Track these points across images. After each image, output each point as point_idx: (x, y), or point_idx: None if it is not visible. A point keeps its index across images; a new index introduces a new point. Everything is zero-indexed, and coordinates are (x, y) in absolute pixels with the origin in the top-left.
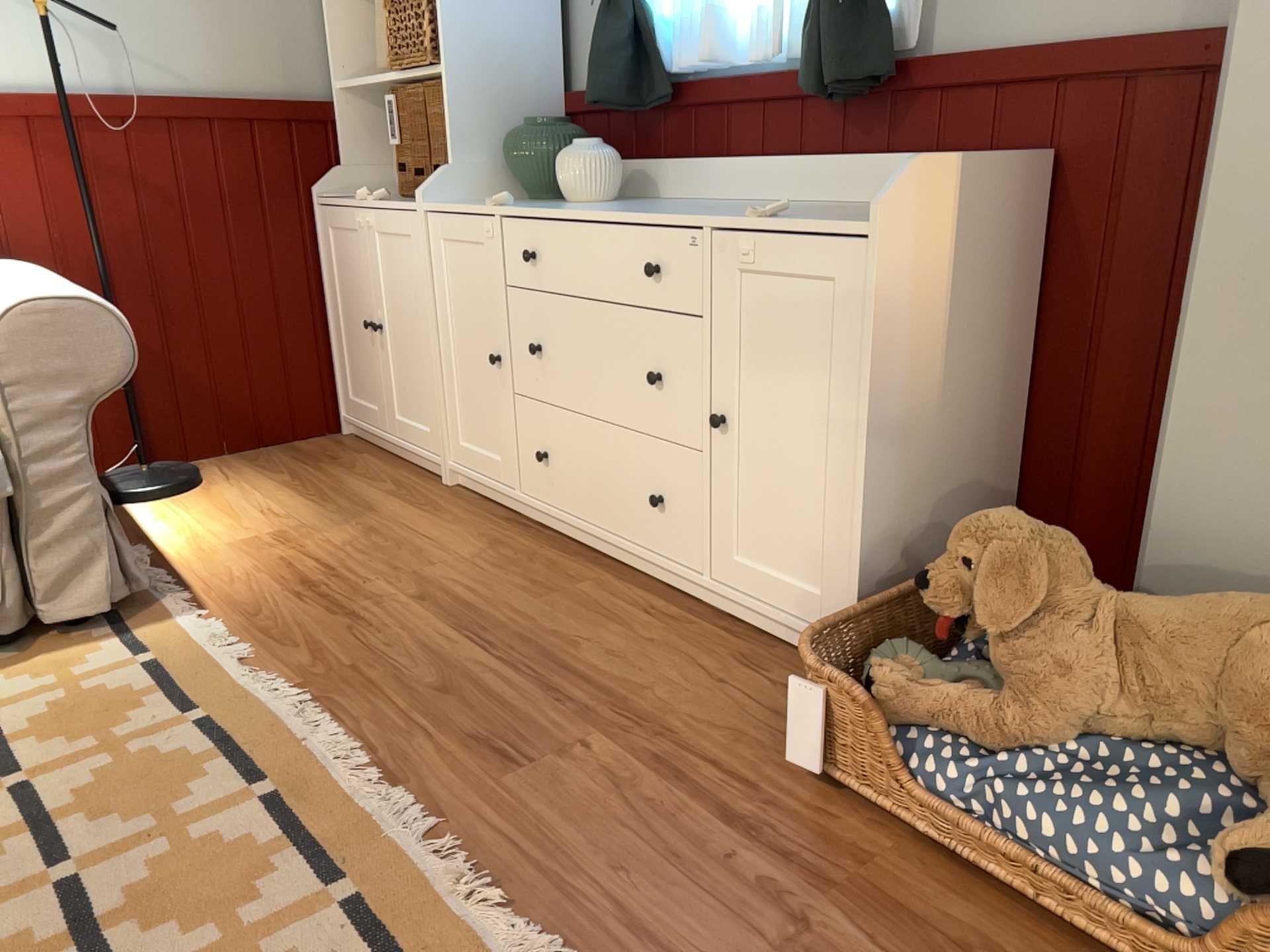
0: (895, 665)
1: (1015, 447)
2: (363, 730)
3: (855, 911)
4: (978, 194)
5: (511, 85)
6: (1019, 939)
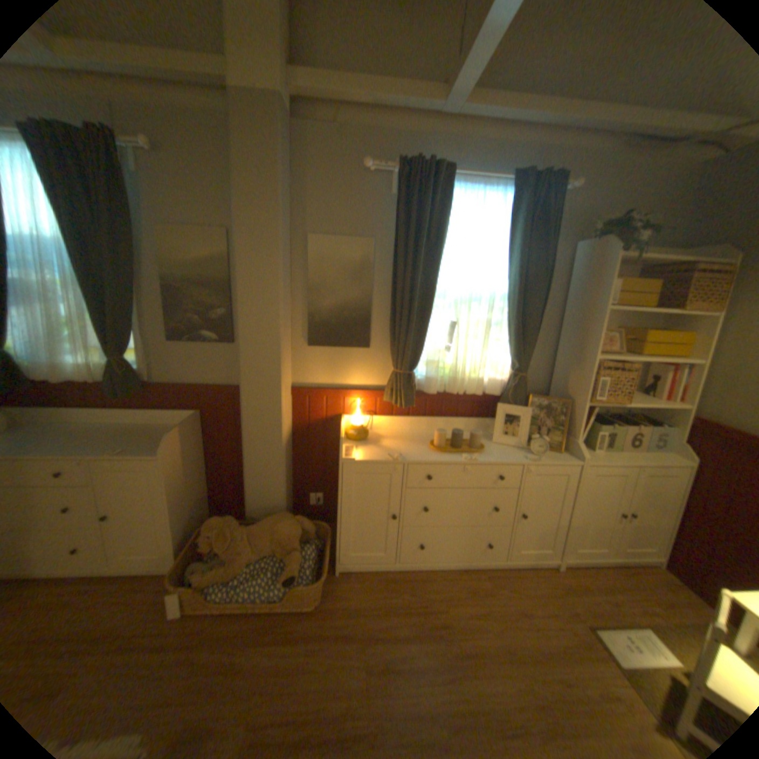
0: (193, 573)
1: (205, 484)
2: None
3: (204, 650)
4: (184, 432)
5: None
6: (244, 626)
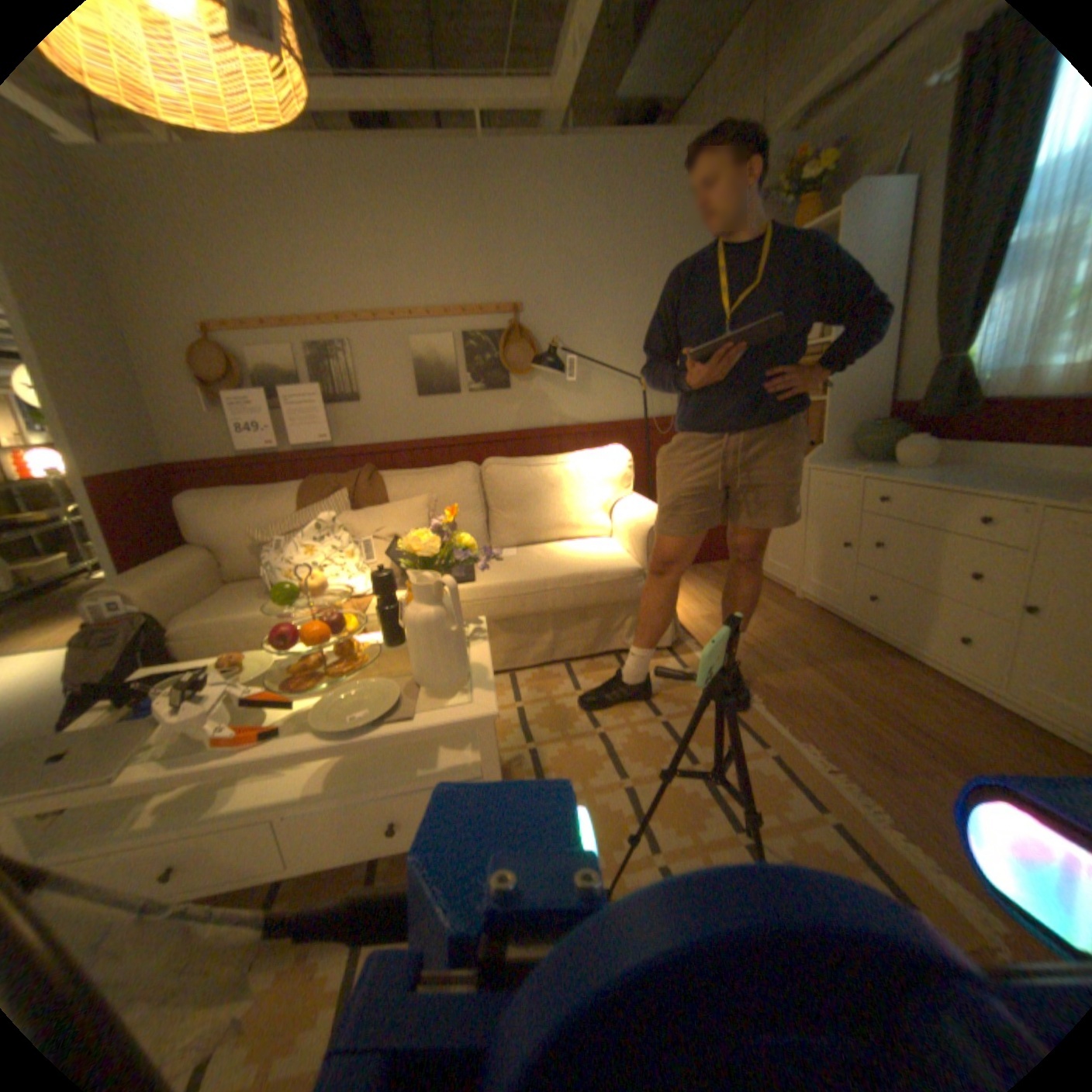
0: None
1: None
2: (808, 734)
3: None
4: None
5: (863, 399)
6: None
